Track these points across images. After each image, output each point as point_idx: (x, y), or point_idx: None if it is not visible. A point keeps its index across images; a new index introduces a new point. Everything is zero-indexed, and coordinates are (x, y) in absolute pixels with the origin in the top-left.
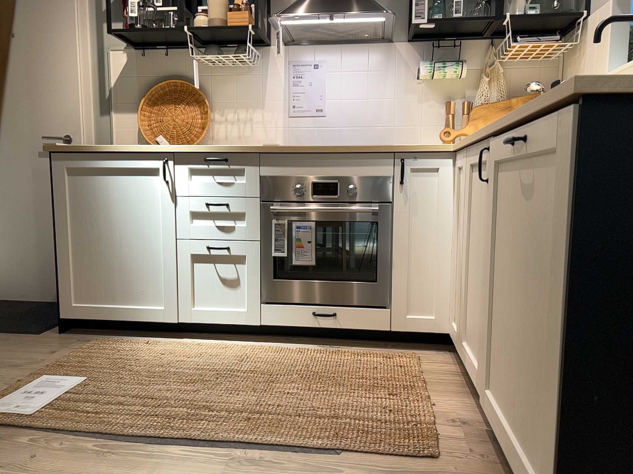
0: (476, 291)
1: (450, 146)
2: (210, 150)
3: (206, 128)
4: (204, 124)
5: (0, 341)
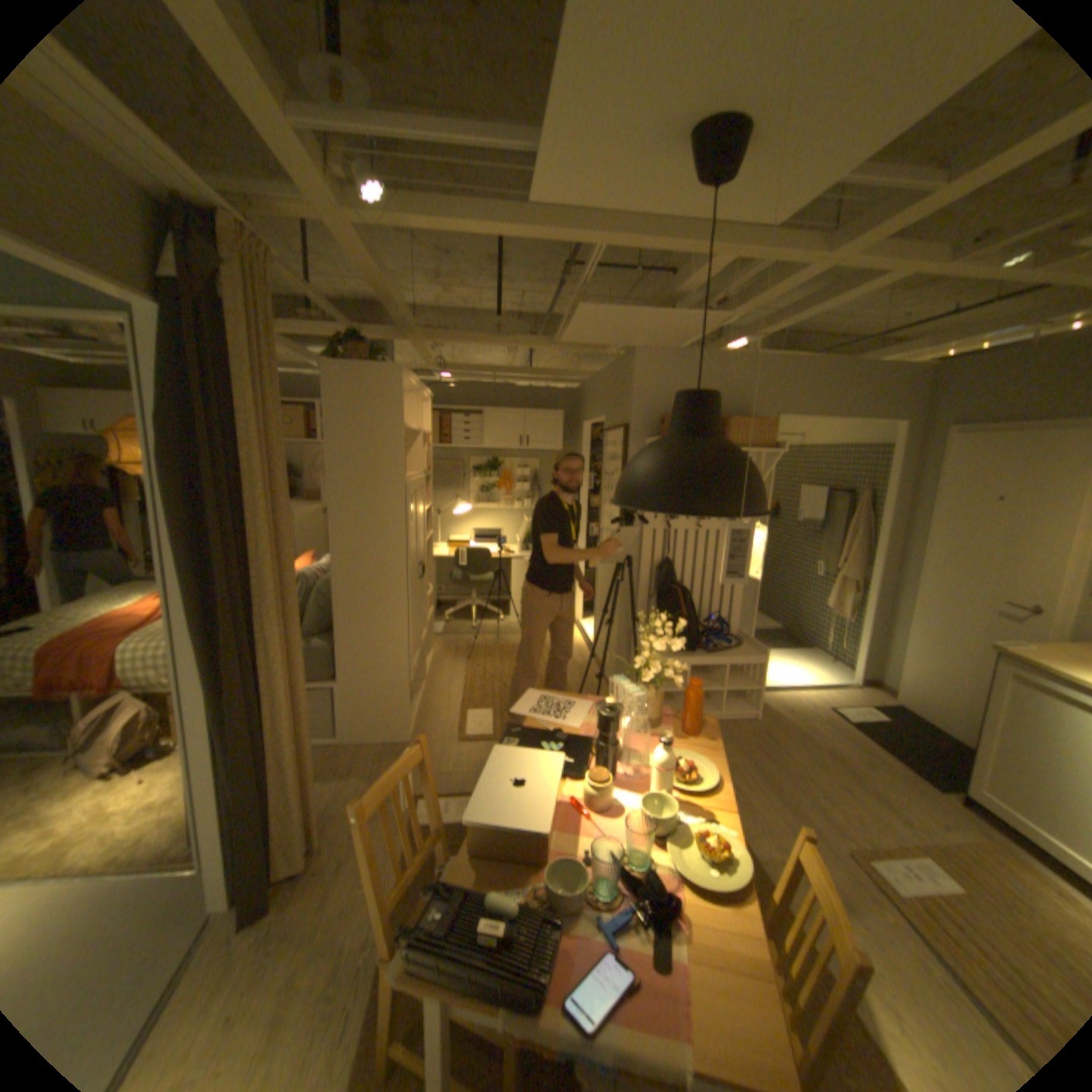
0: None
1: None
2: None
3: None
4: None
5: (908, 782)
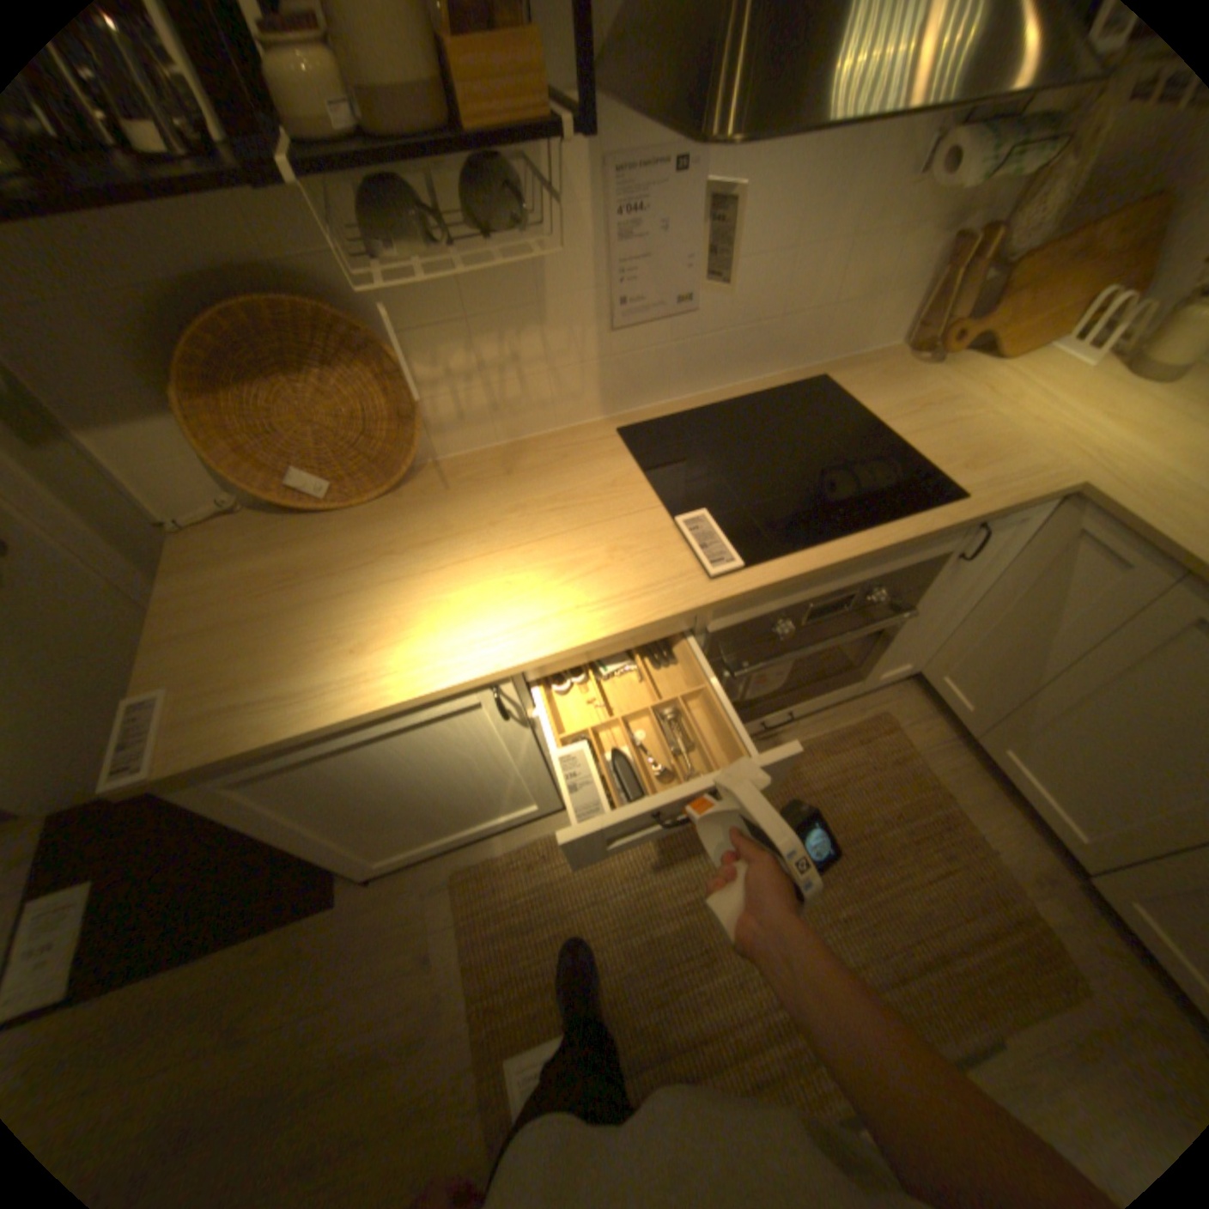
0: (1090, 751)
1: (1079, 484)
2: (608, 639)
3: (419, 423)
4: (404, 404)
5: (291, 964)
